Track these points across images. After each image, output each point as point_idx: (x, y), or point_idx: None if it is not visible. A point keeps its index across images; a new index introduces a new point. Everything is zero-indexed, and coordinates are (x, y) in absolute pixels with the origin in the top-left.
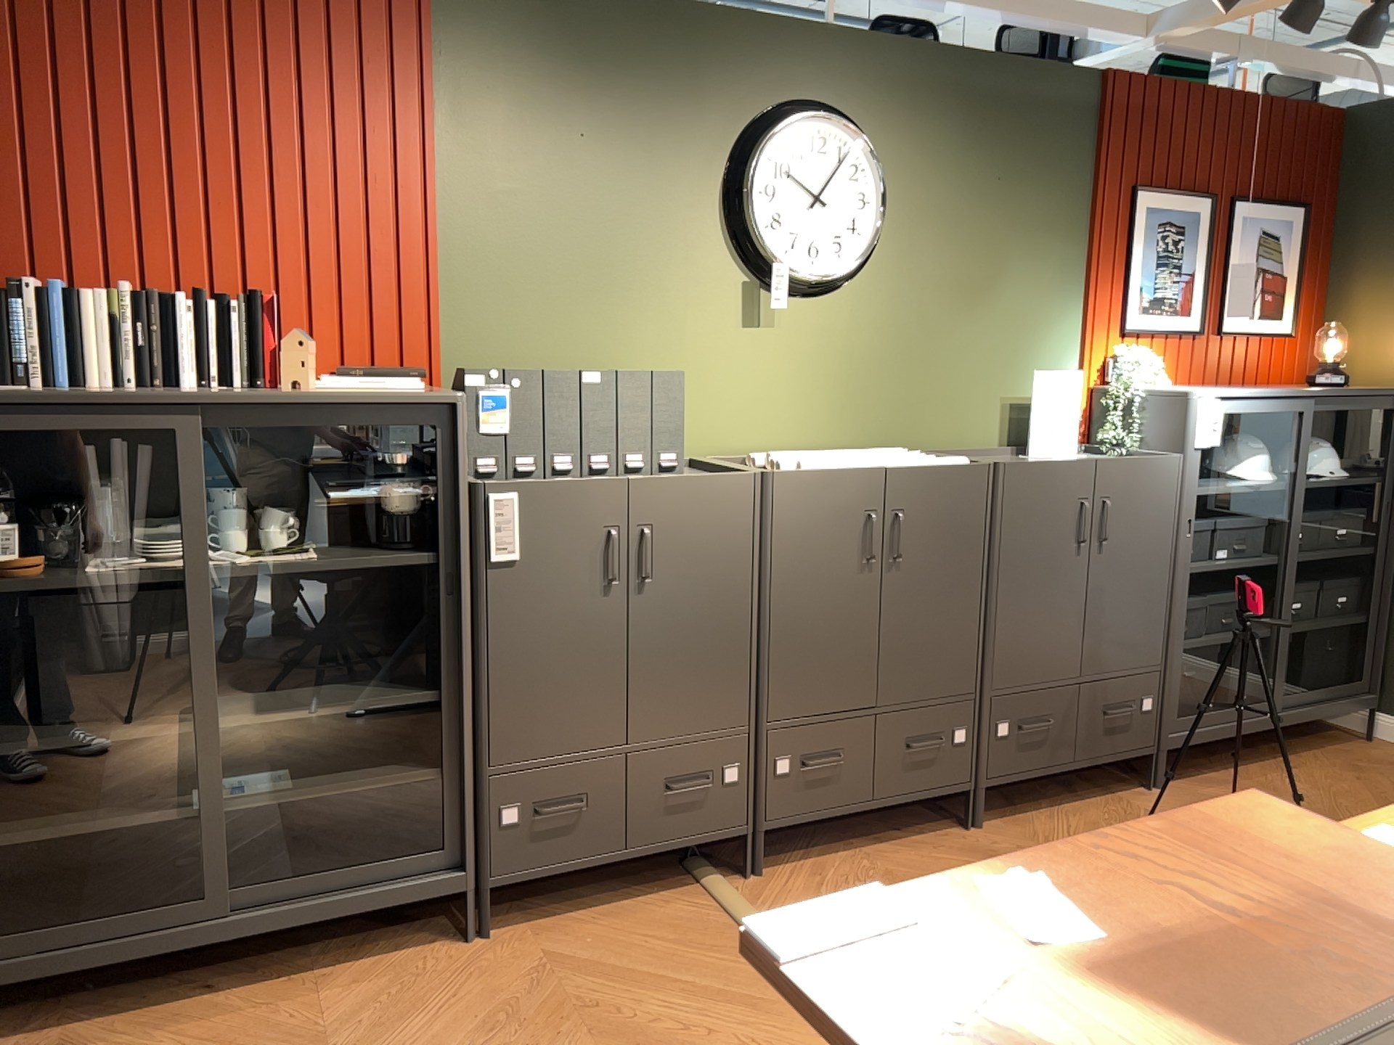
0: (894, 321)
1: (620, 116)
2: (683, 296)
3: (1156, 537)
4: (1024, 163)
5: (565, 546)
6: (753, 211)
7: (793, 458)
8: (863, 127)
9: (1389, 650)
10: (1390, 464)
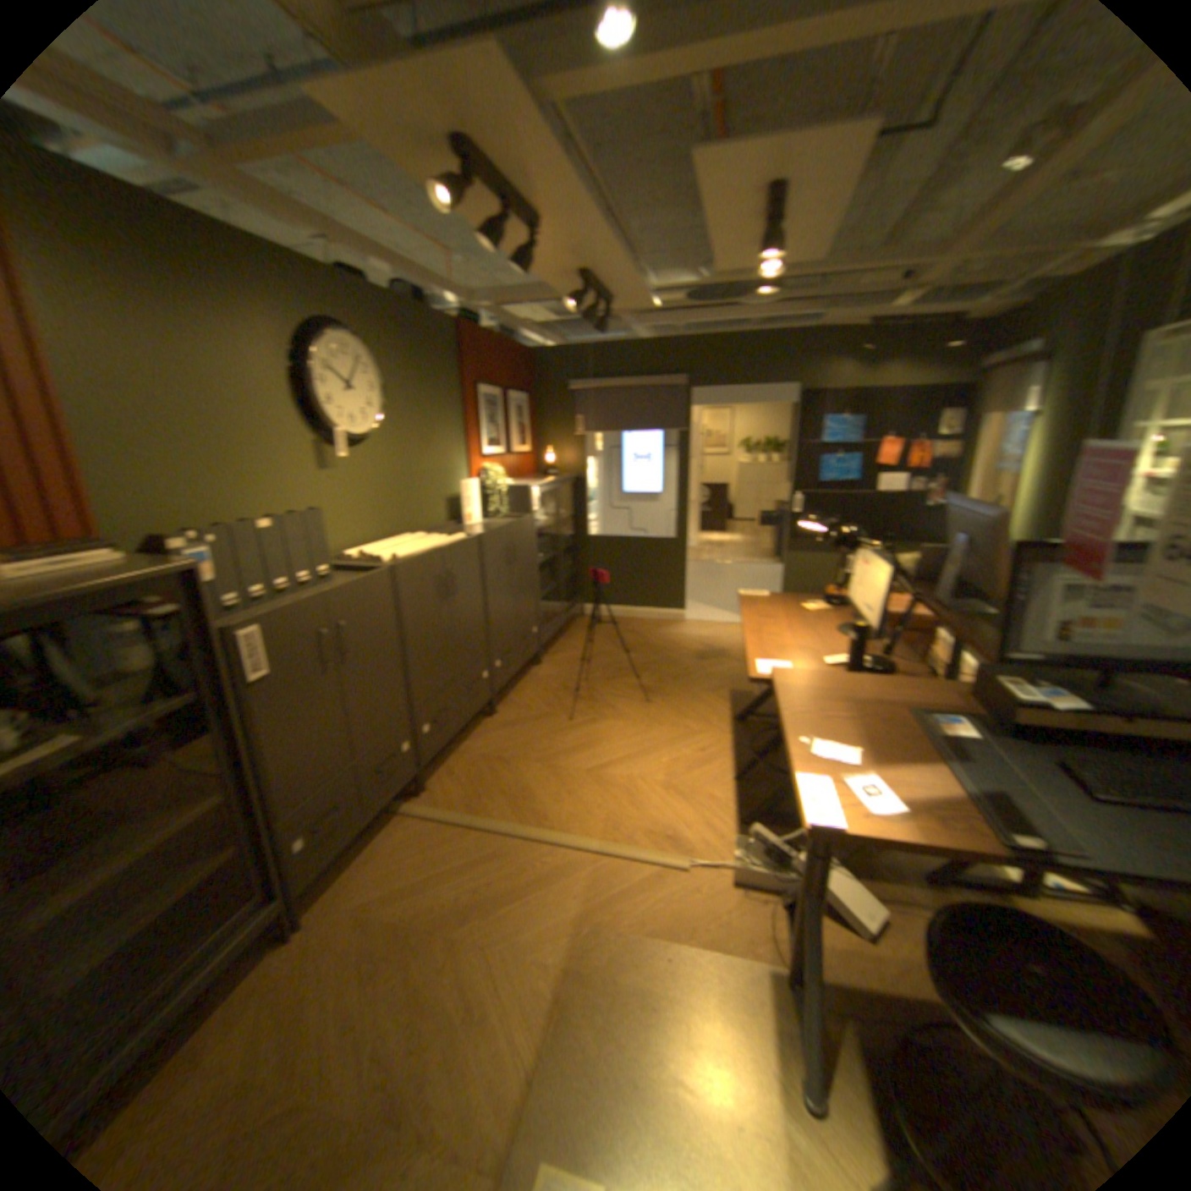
0: (391, 459)
1: (200, 313)
2: (275, 453)
3: (527, 555)
4: (431, 366)
5: (294, 651)
6: (314, 393)
7: (380, 552)
8: (356, 338)
9: (582, 580)
10: (575, 506)
